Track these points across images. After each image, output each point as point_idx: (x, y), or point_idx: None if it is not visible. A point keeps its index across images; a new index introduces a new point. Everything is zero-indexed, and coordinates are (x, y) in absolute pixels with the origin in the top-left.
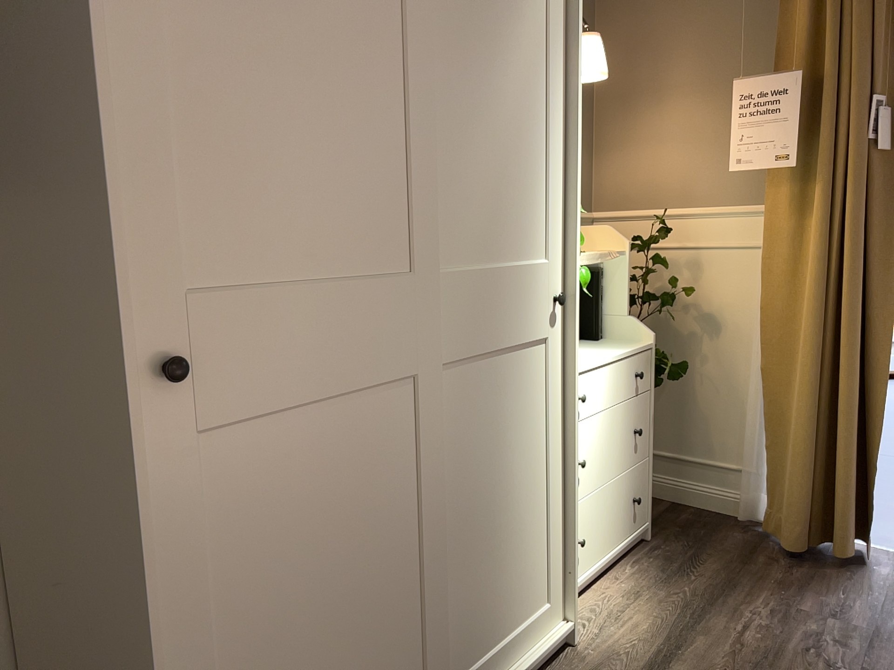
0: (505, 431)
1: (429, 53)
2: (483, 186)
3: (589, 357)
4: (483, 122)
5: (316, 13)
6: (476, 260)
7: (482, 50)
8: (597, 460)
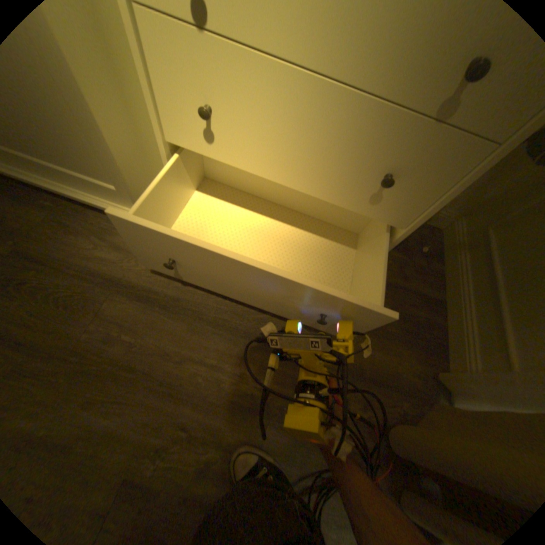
0: None
1: None
2: None
3: None
4: None
5: None
6: None
7: None
8: (259, 138)
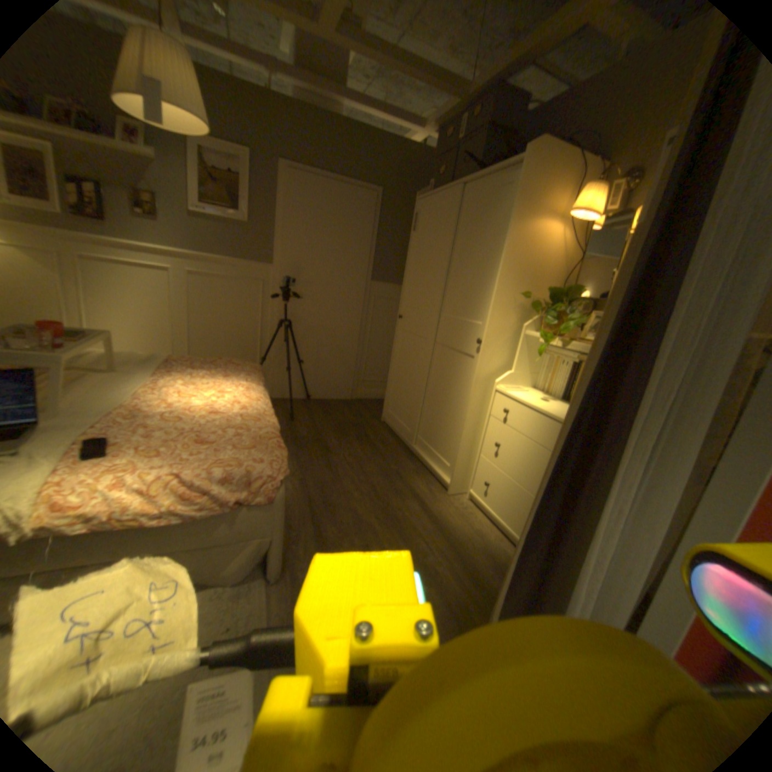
0: (451, 378)
1: (453, 249)
2: (463, 289)
3: (544, 404)
4: (467, 266)
5: (430, 251)
6: (454, 314)
7: (473, 241)
8: (514, 458)
